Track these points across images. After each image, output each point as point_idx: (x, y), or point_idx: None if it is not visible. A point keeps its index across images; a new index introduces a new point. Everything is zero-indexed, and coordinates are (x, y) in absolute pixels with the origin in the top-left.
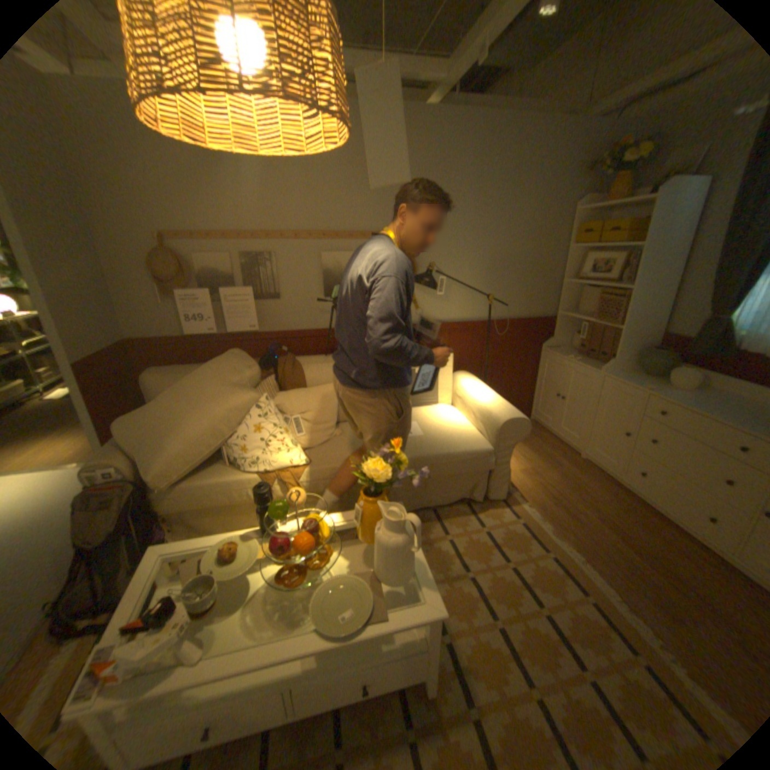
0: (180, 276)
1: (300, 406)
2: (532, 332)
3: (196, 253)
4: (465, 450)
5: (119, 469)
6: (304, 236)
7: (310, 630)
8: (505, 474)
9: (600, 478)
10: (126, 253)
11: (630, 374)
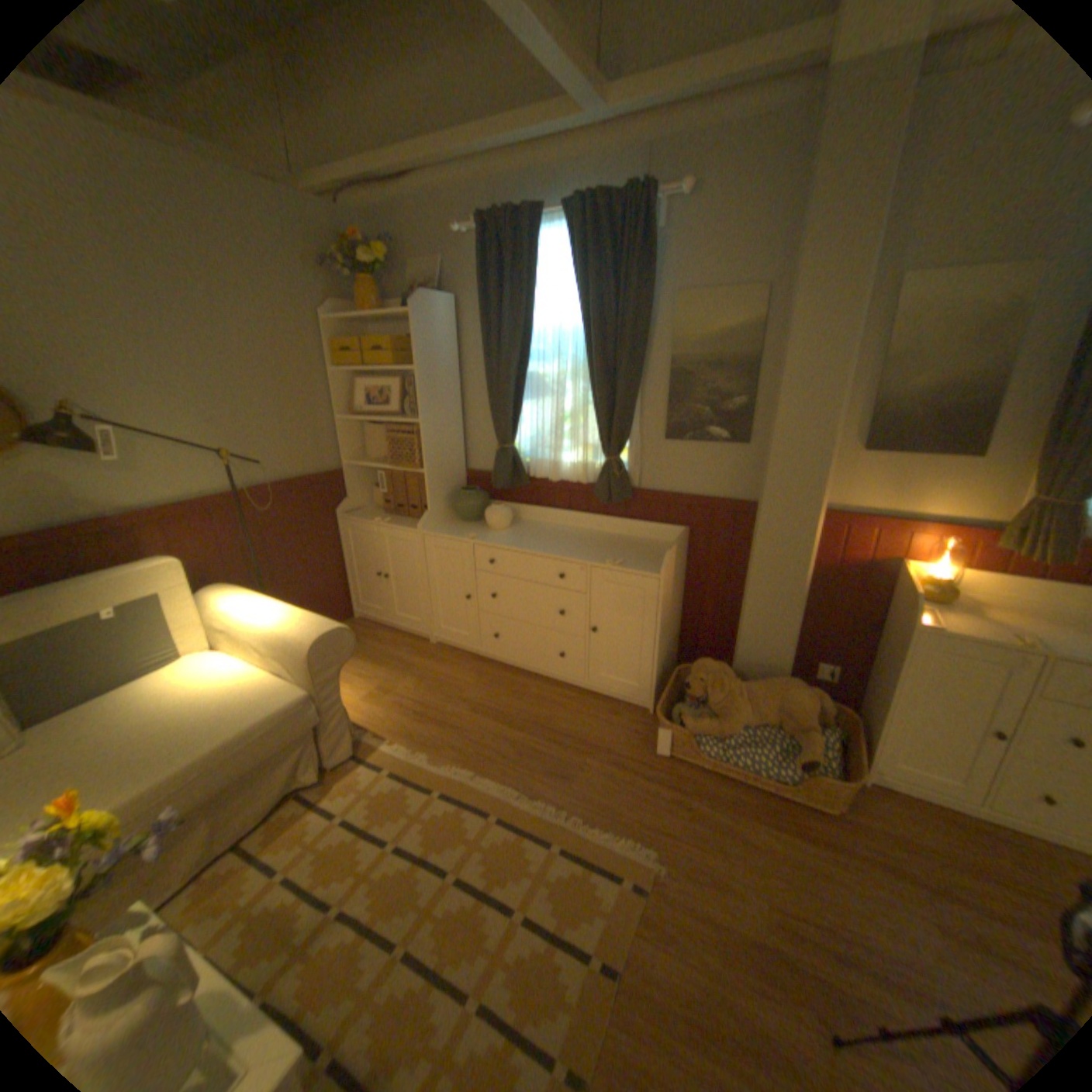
0: None
1: None
2: (315, 496)
3: None
4: (257, 718)
5: None
6: None
7: None
8: (339, 720)
9: (458, 660)
10: None
11: (448, 526)
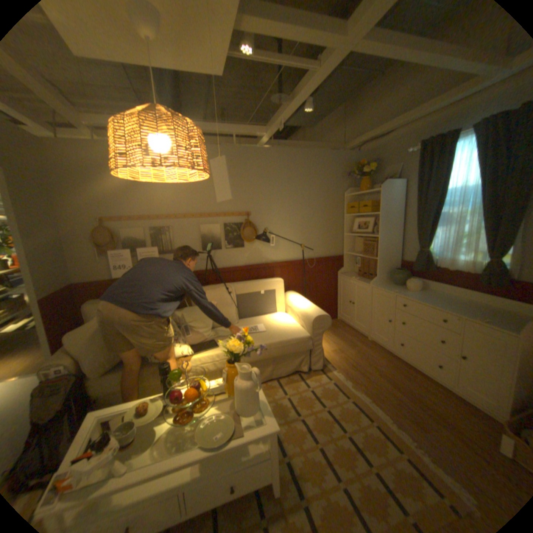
0: (111, 243)
1: (188, 318)
2: (330, 264)
3: (122, 229)
4: (292, 337)
5: (66, 366)
6: (189, 216)
7: (195, 449)
8: (319, 352)
9: (380, 351)
10: (78, 230)
11: (386, 285)
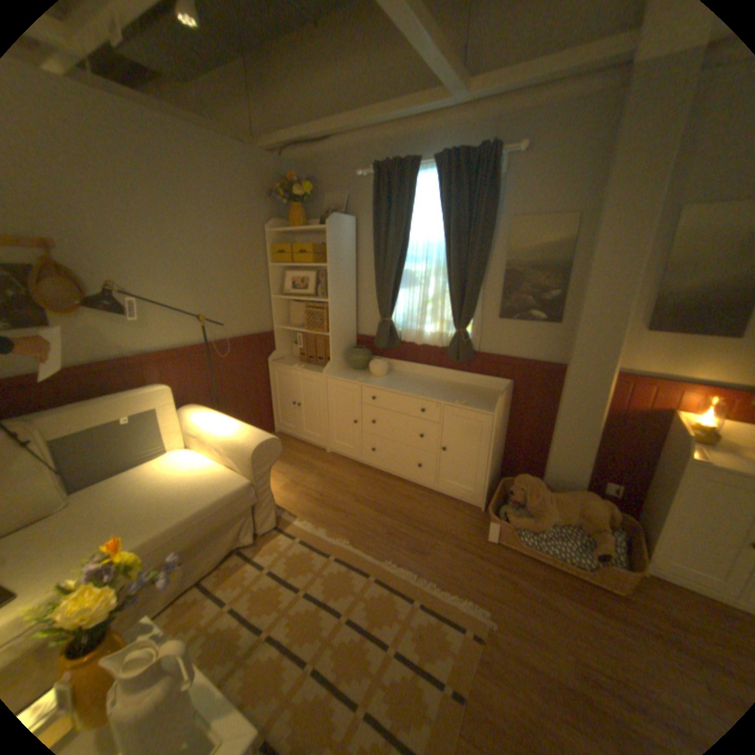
0: None
1: None
2: (256, 348)
3: None
4: (218, 497)
5: None
6: None
7: None
8: (269, 501)
9: (346, 465)
10: None
11: (344, 372)
